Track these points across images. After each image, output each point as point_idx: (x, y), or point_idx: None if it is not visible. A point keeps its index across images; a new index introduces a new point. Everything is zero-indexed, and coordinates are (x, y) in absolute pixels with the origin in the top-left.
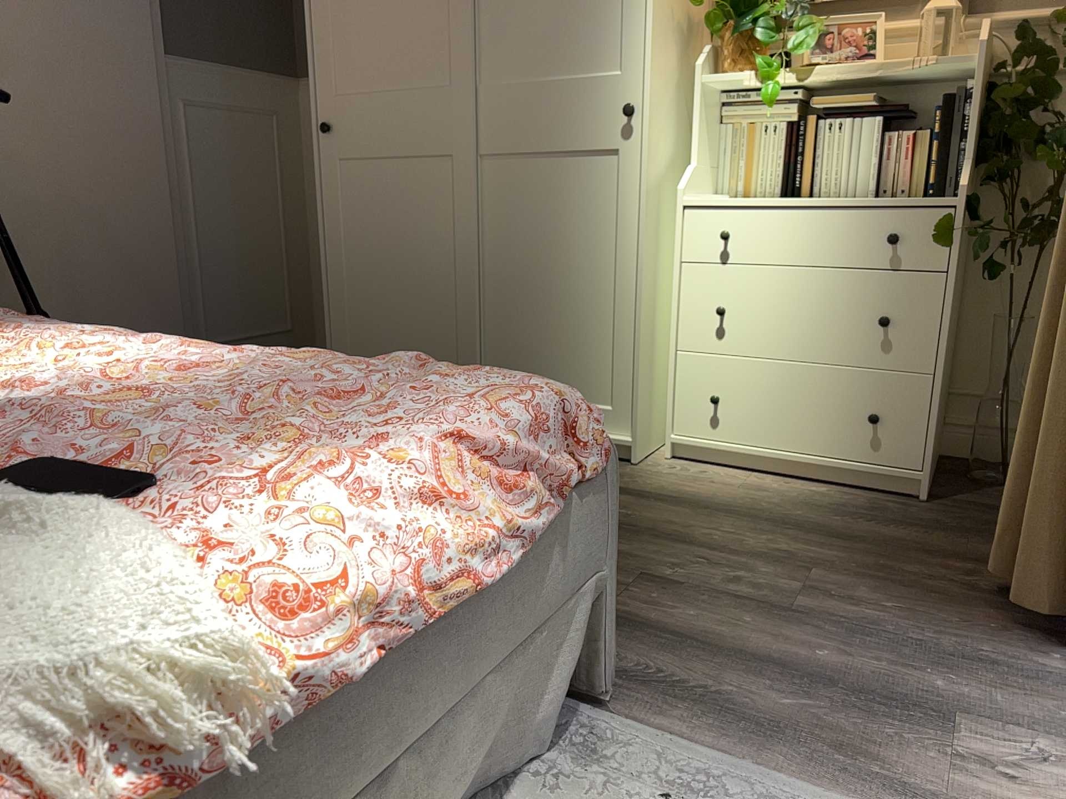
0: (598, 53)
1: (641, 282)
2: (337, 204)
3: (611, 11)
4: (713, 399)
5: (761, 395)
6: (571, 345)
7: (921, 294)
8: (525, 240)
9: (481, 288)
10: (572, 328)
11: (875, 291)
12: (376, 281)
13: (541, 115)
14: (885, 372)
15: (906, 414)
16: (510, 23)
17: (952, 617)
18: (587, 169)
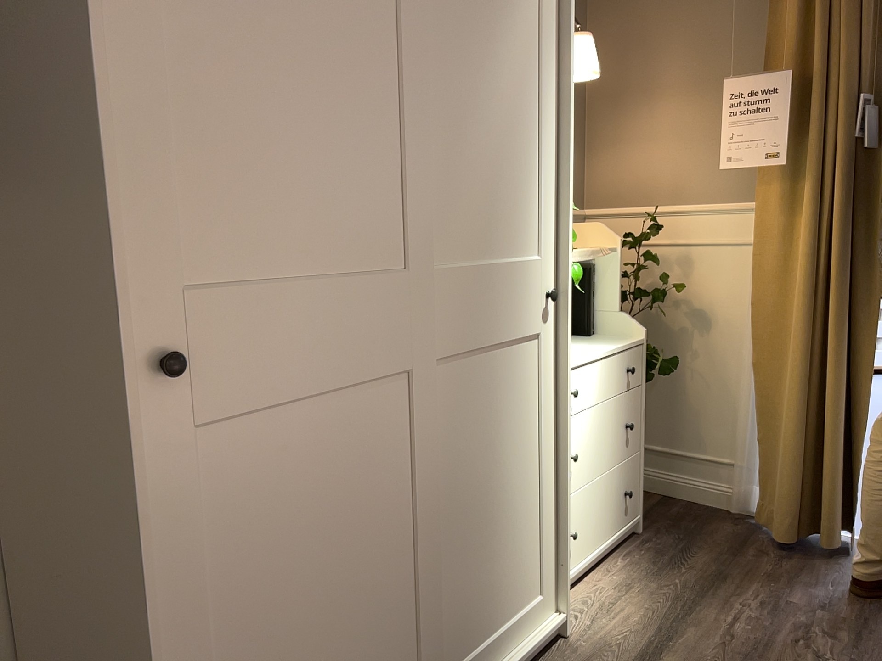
0: (526, 234)
1: (567, 456)
2: (186, 524)
3: (533, 193)
4: (575, 535)
5: (588, 514)
6: (511, 554)
7: (636, 401)
8: (472, 456)
9: (434, 544)
10: (511, 535)
11: (624, 407)
12: (281, 637)
13: (488, 301)
14: (628, 459)
15: (635, 481)
16: (455, 187)
17: (824, 573)
18: (520, 357)
